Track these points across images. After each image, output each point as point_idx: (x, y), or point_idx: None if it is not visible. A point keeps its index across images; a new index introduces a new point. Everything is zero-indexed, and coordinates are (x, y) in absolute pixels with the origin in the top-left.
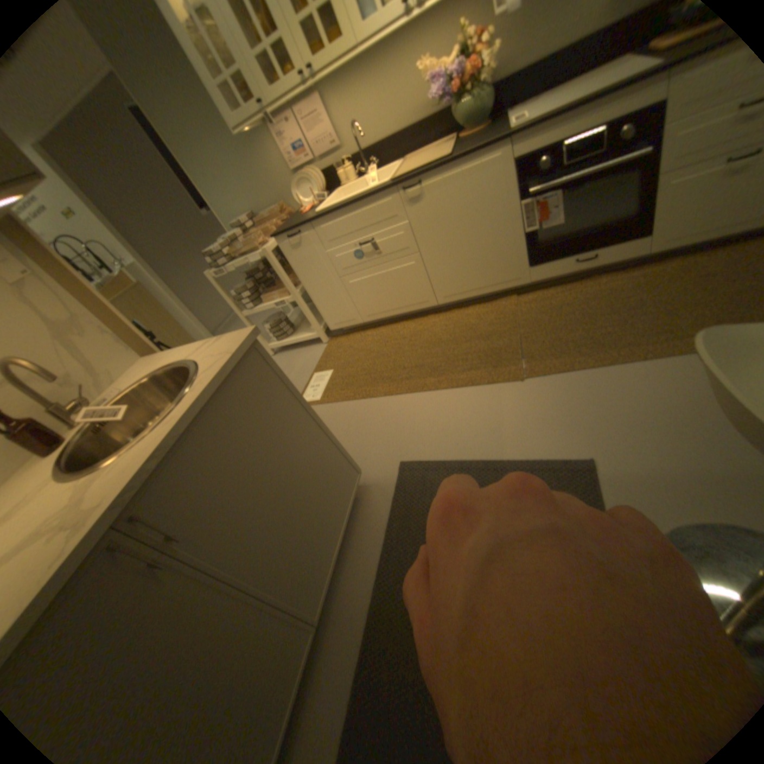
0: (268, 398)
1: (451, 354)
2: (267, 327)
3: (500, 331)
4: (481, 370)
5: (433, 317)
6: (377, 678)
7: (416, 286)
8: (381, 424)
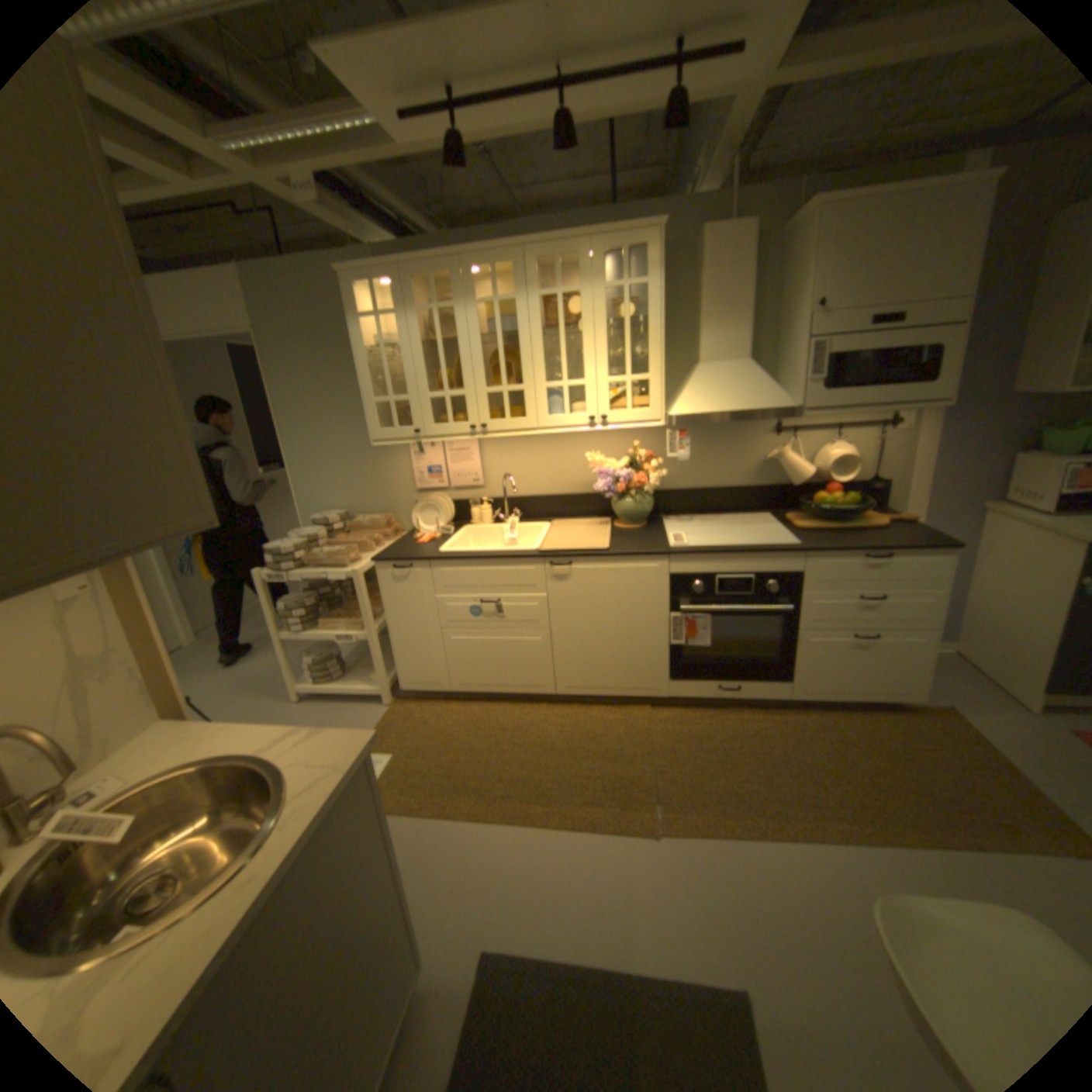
0: (357, 841)
1: (567, 775)
2: (307, 663)
3: (630, 755)
4: (605, 811)
5: (545, 709)
6: None
7: (535, 667)
8: (458, 875)
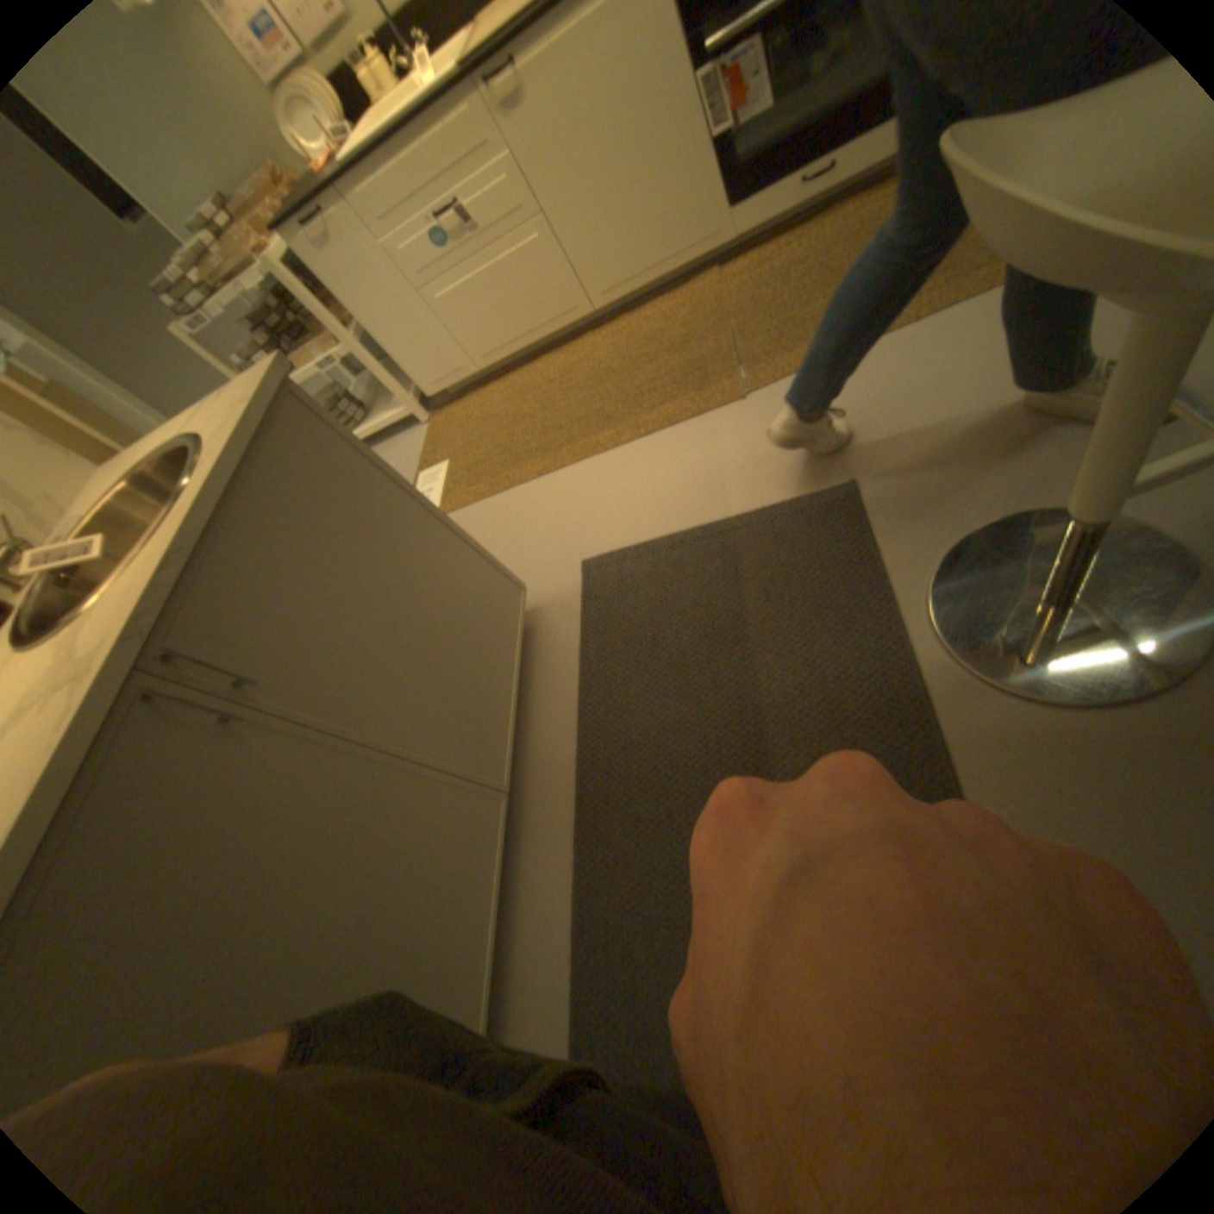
0: (339, 476)
1: (630, 387)
2: None
3: (699, 331)
4: (679, 399)
5: (590, 336)
6: (606, 826)
7: (551, 283)
8: (543, 519)
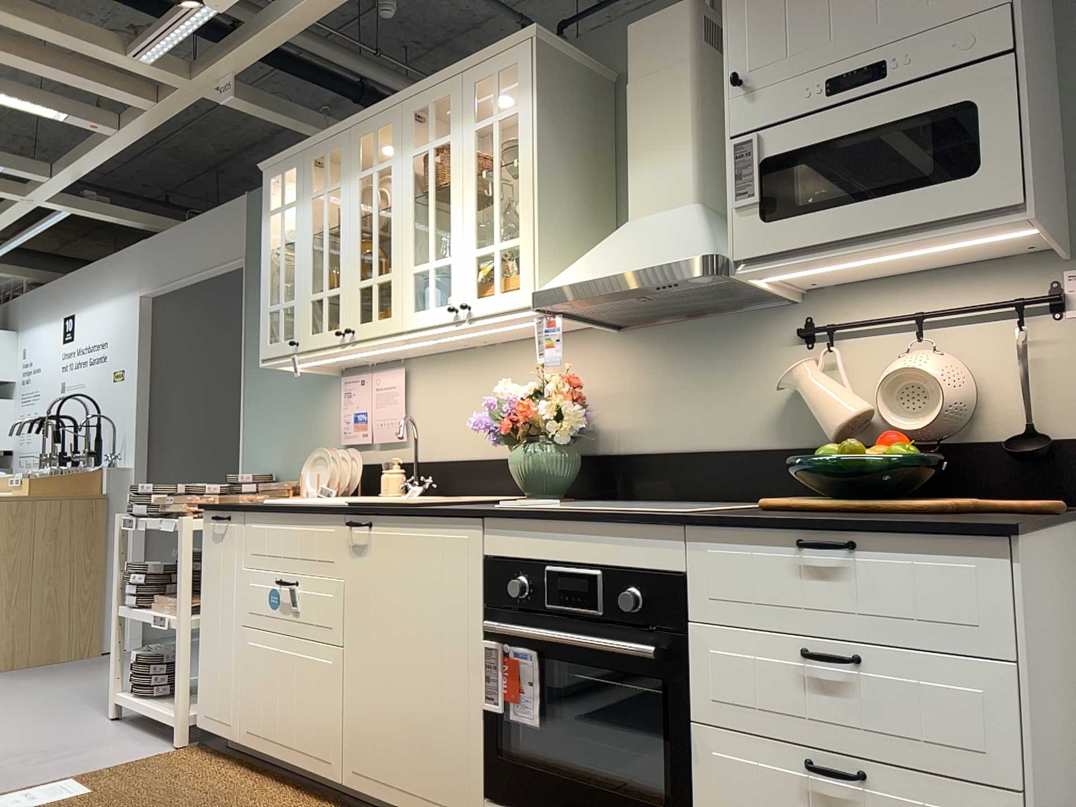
0: None
1: None
2: (133, 656)
3: None
4: None
5: None
6: None
7: (320, 717)
8: None
